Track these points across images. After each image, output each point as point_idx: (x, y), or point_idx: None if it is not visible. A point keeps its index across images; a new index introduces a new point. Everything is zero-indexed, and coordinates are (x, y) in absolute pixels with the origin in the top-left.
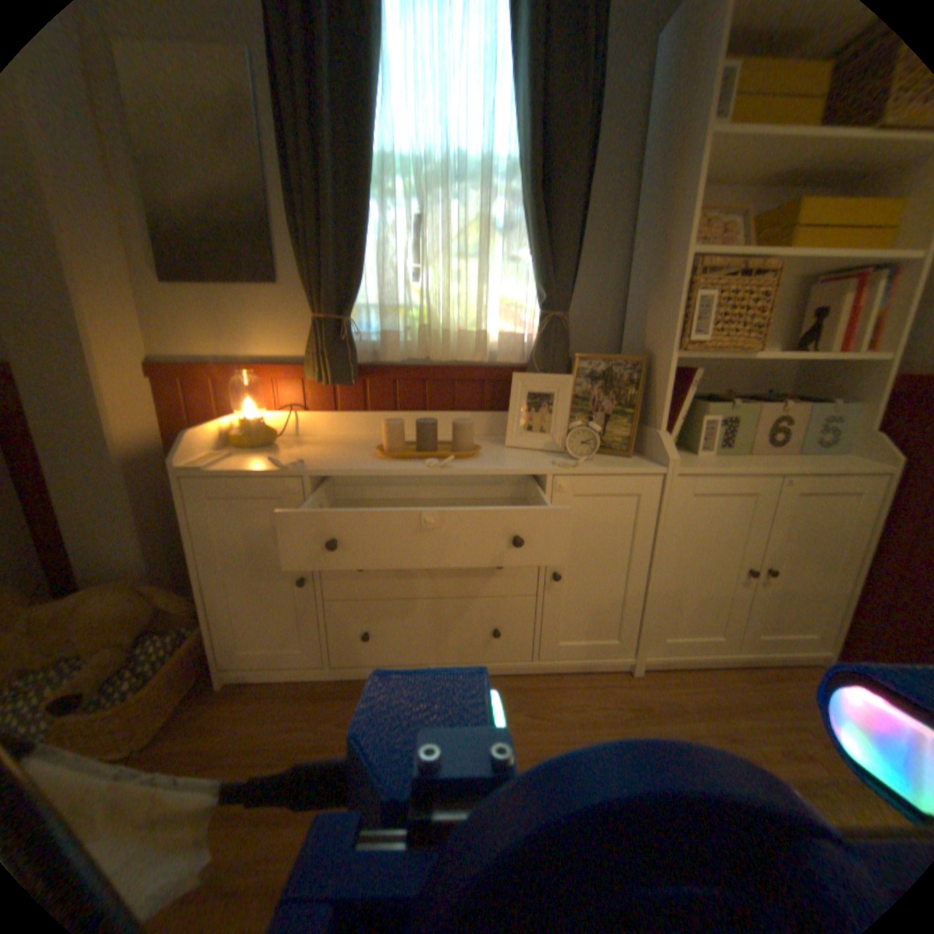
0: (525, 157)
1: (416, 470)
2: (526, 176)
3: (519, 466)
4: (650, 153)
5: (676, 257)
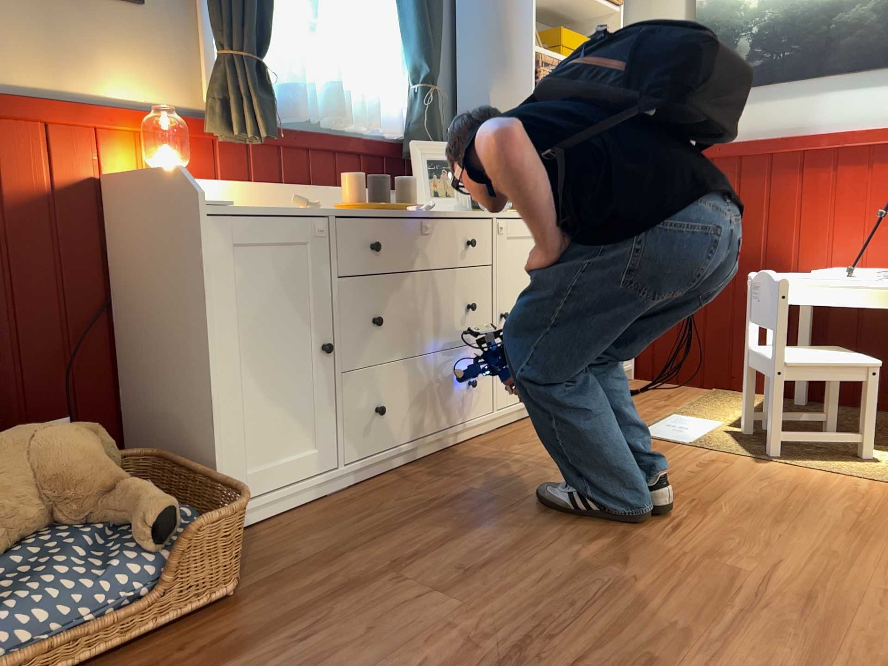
0: None
1: (408, 212)
2: None
3: (469, 212)
4: None
5: (516, 52)
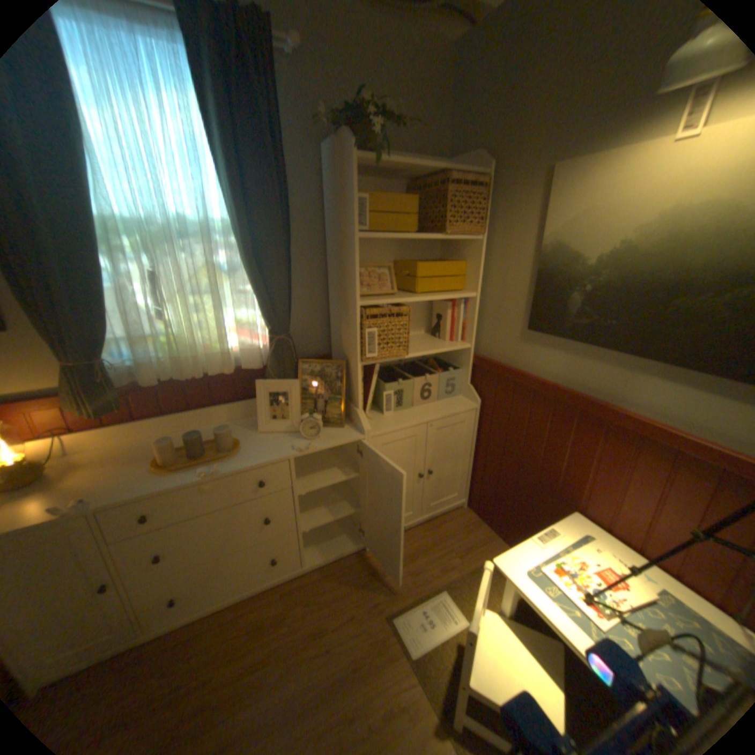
0: (235, 230)
1: (188, 481)
2: (238, 244)
3: (269, 456)
4: (327, 221)
5: (350, 304)
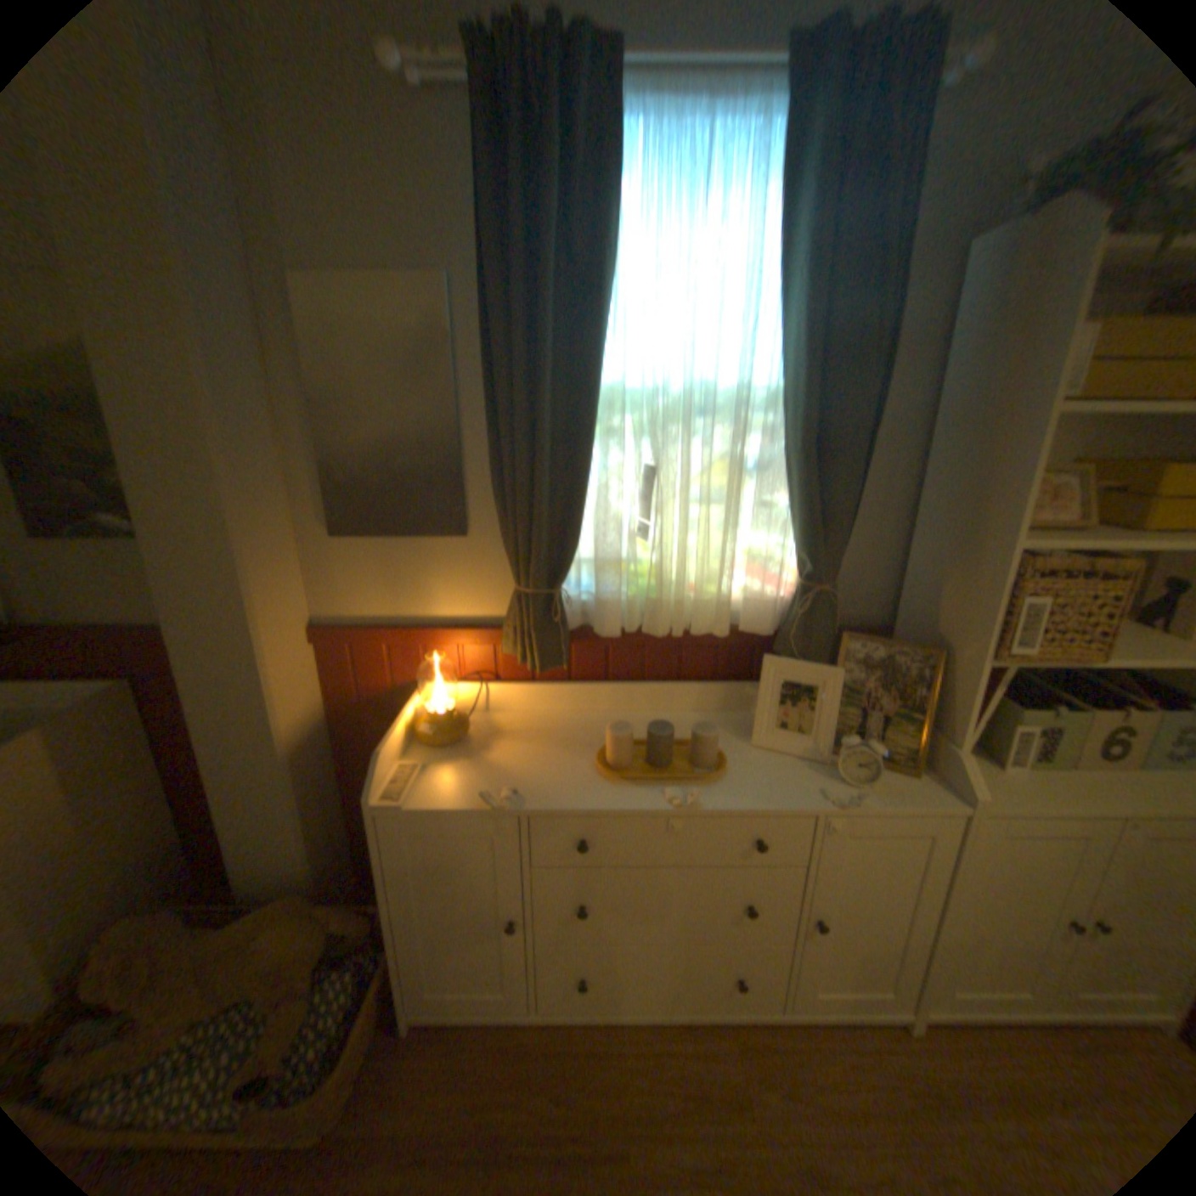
0: (792, 400)
1: (654, 806)
2: (792, 423)
3: (781, 798)
4: (953, 381)
5: (993, 541)
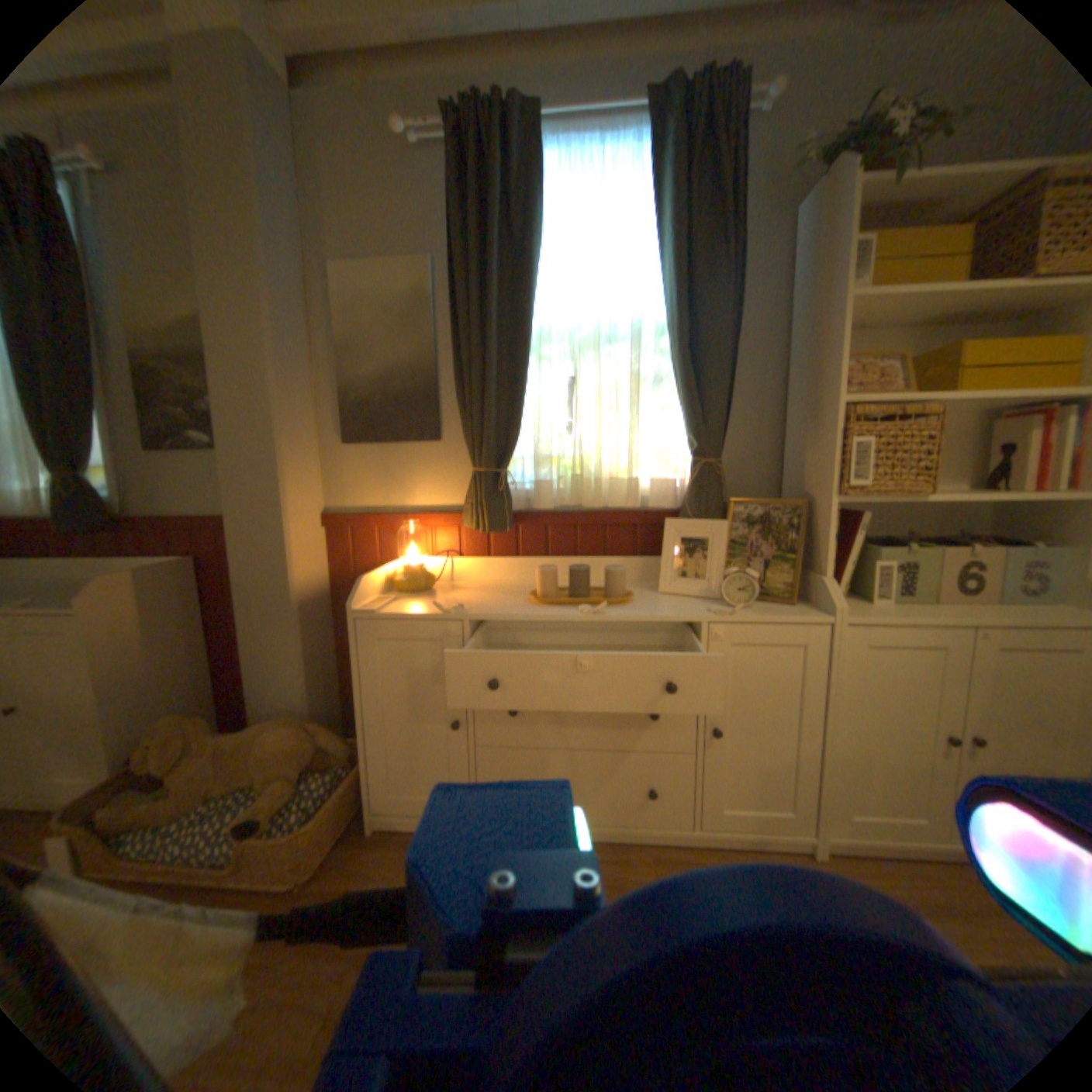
0: (671, 322)
1: (568, 616)
2: (673, 338)
3: (672, 613)
4: (798, 307)
5: (828, 405)
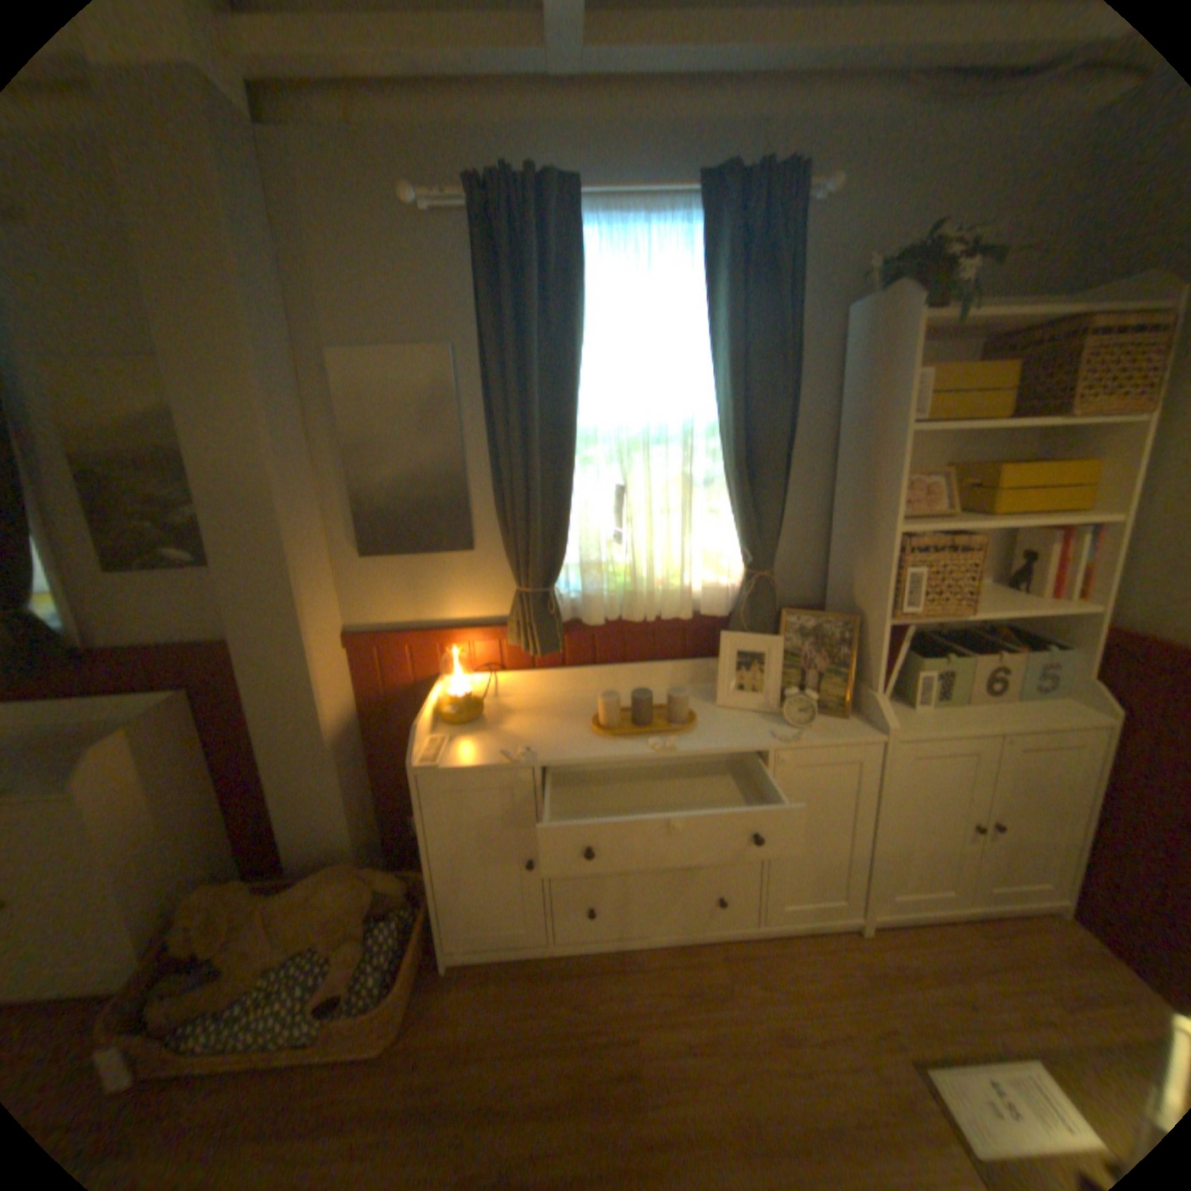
0: (724, 431)
1: (639, 753)
2: (726, 448)
3: (739, 740)
4: (847, 410)
5: (882, 529)
